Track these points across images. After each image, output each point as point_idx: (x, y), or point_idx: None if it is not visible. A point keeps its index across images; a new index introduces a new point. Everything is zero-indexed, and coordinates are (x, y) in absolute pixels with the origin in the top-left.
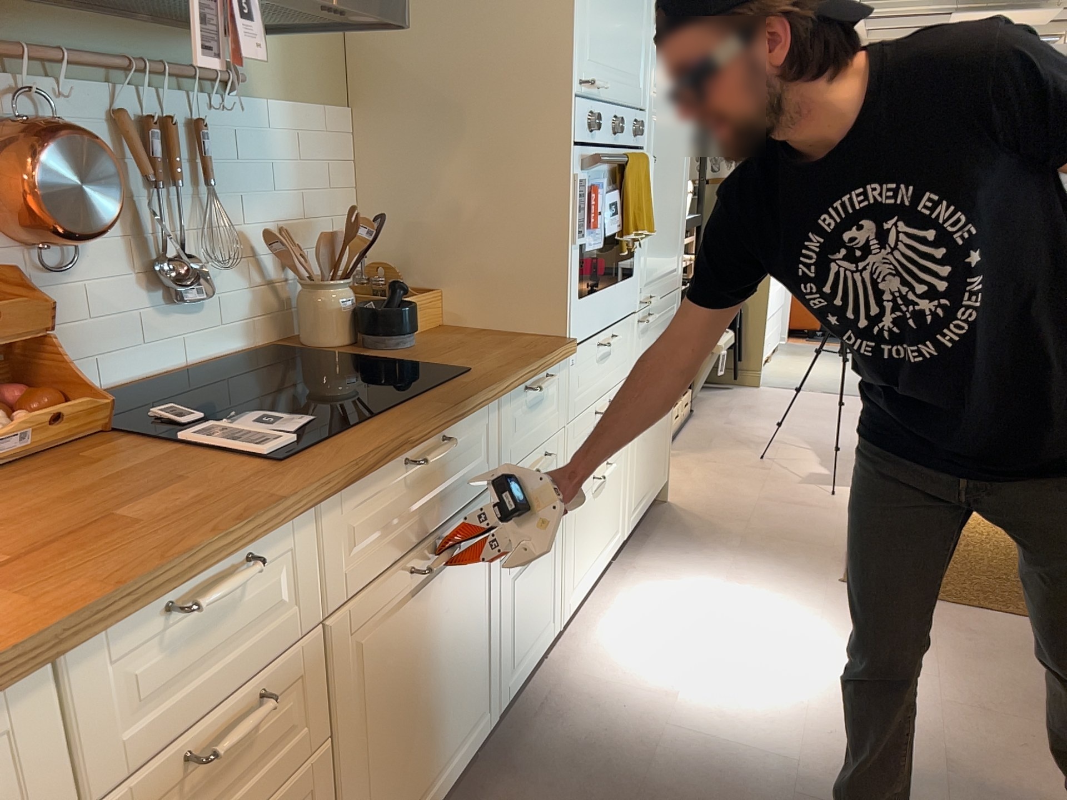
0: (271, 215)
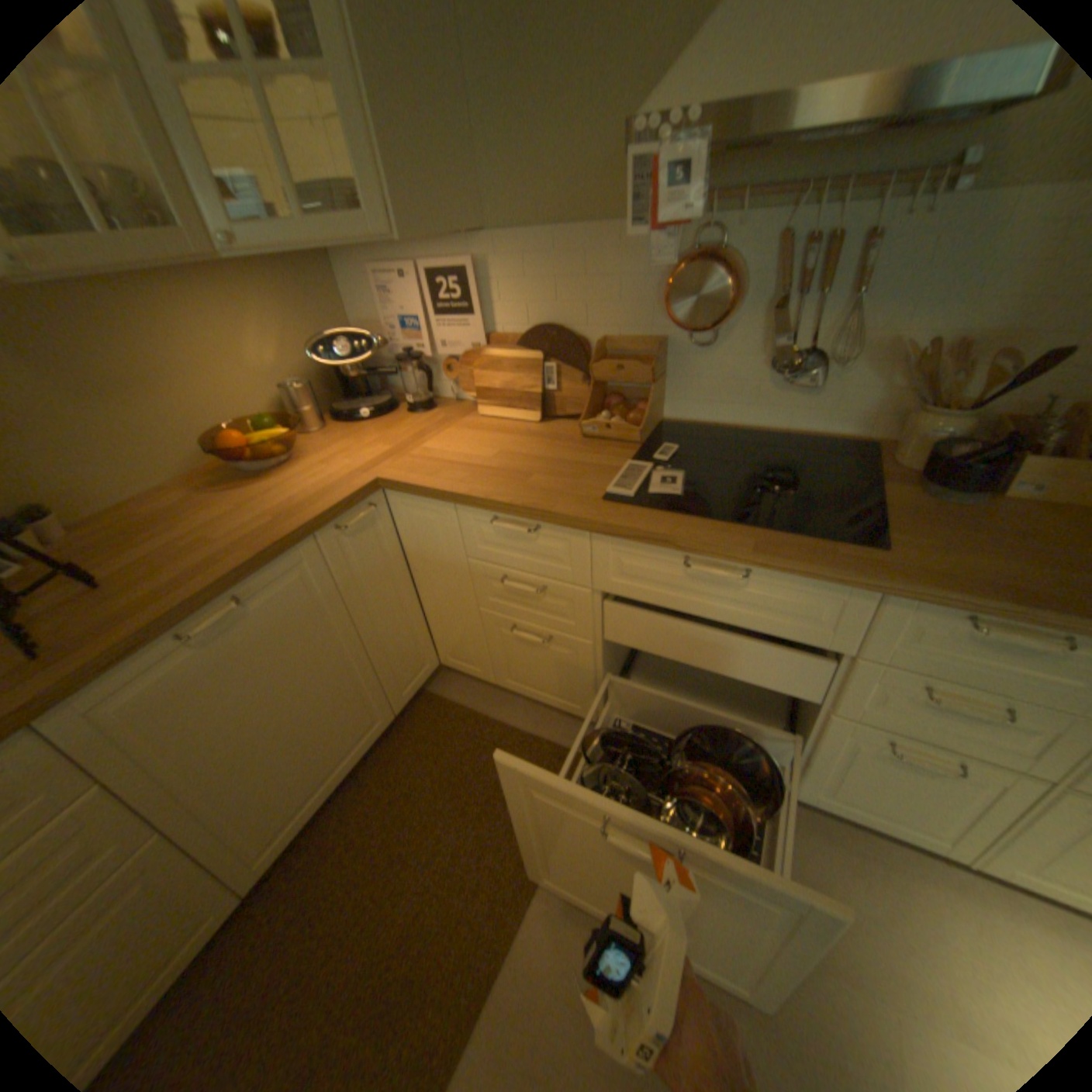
0: (955, 323)
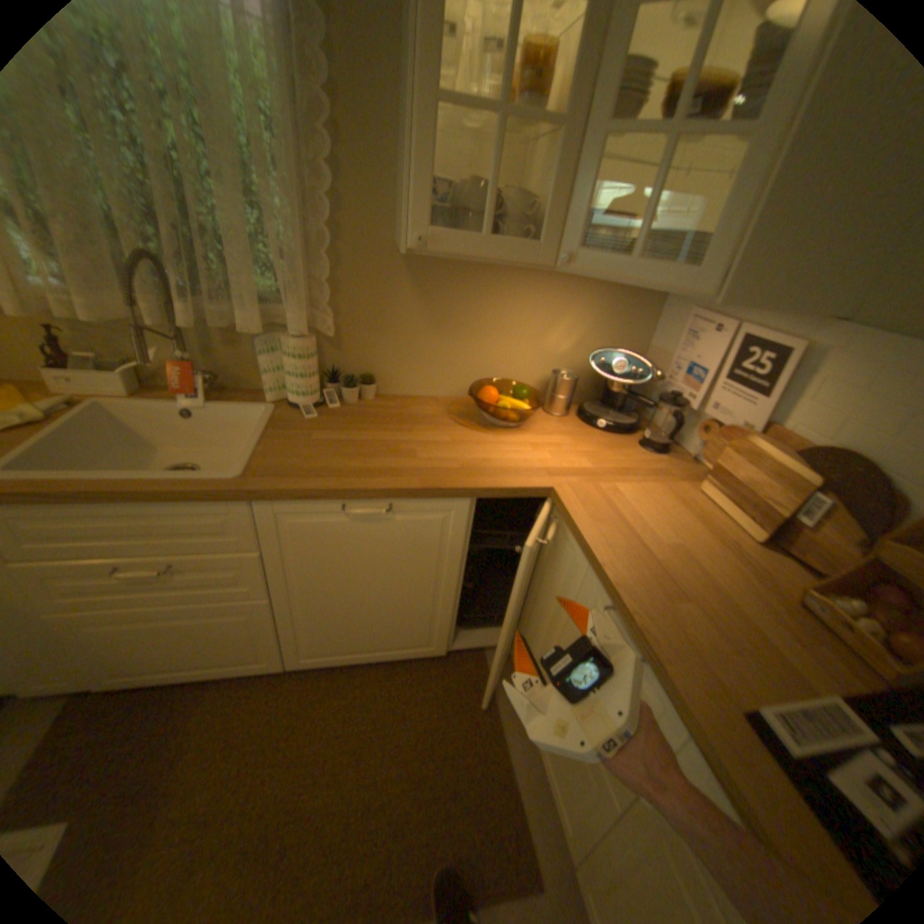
0: None
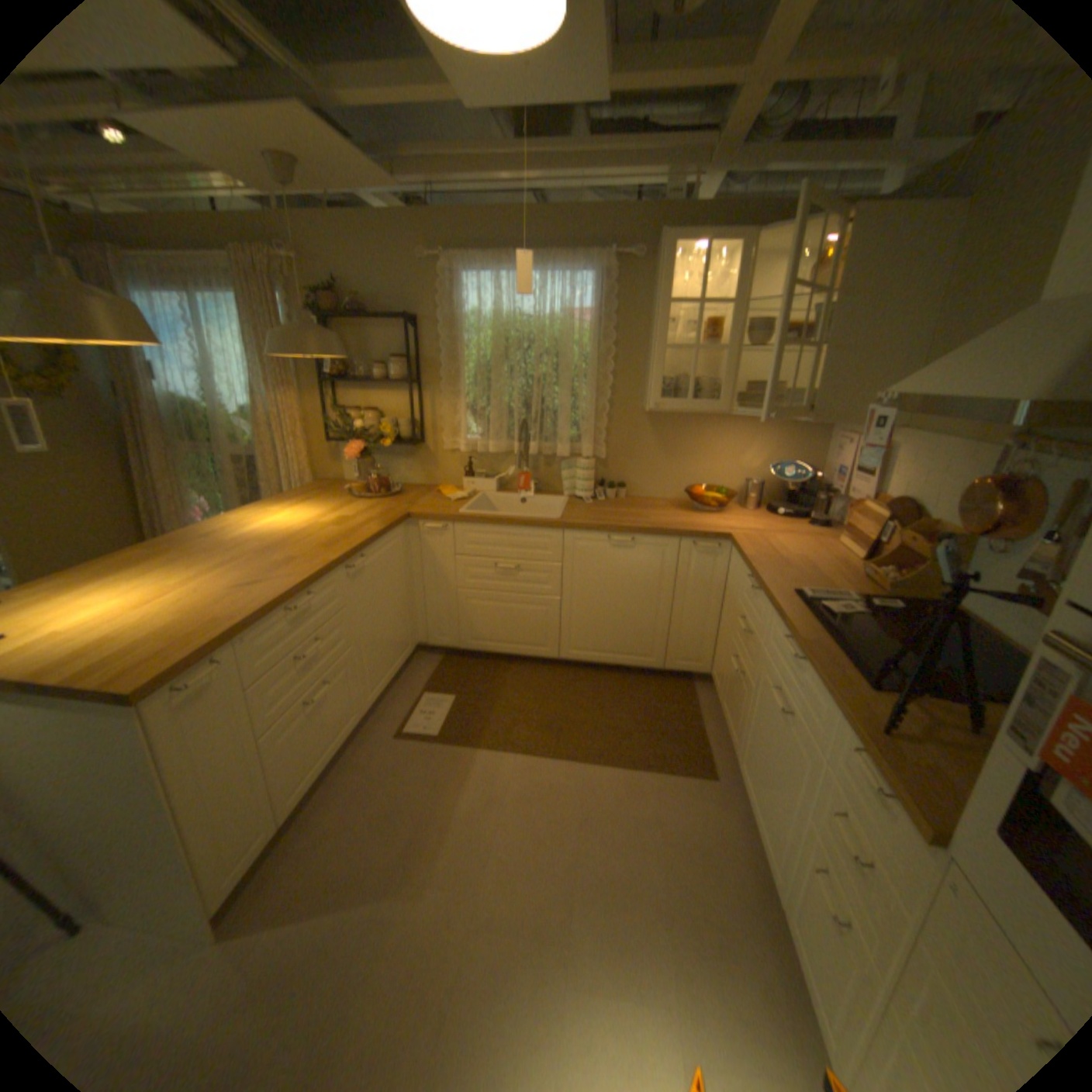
0: None
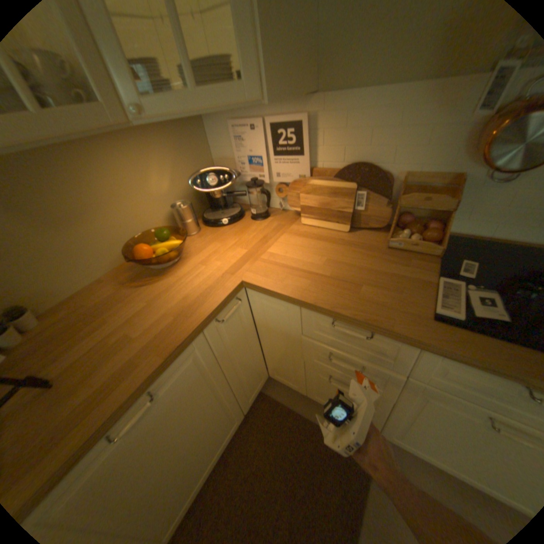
0: None
